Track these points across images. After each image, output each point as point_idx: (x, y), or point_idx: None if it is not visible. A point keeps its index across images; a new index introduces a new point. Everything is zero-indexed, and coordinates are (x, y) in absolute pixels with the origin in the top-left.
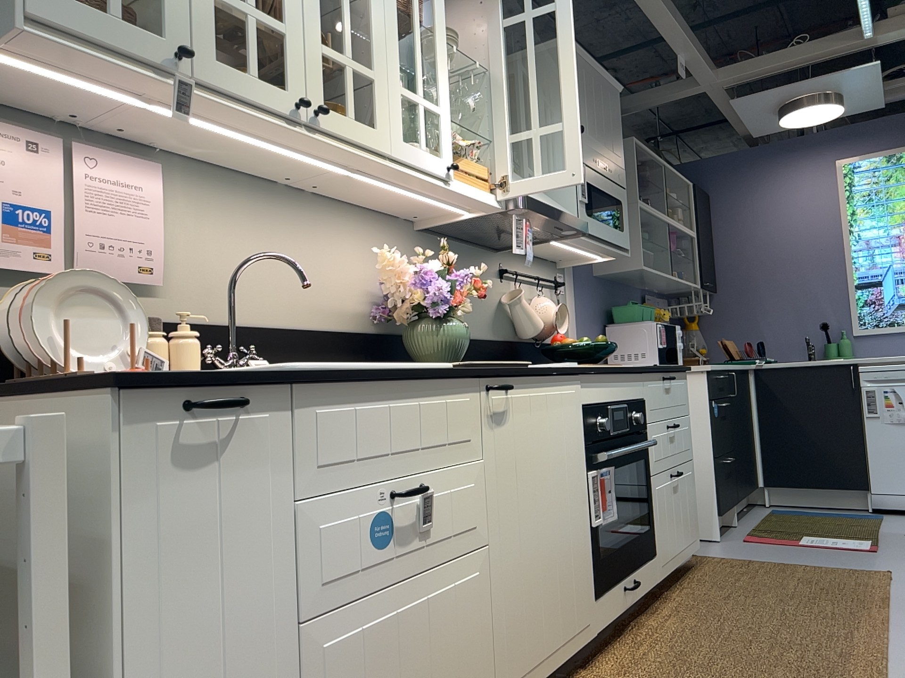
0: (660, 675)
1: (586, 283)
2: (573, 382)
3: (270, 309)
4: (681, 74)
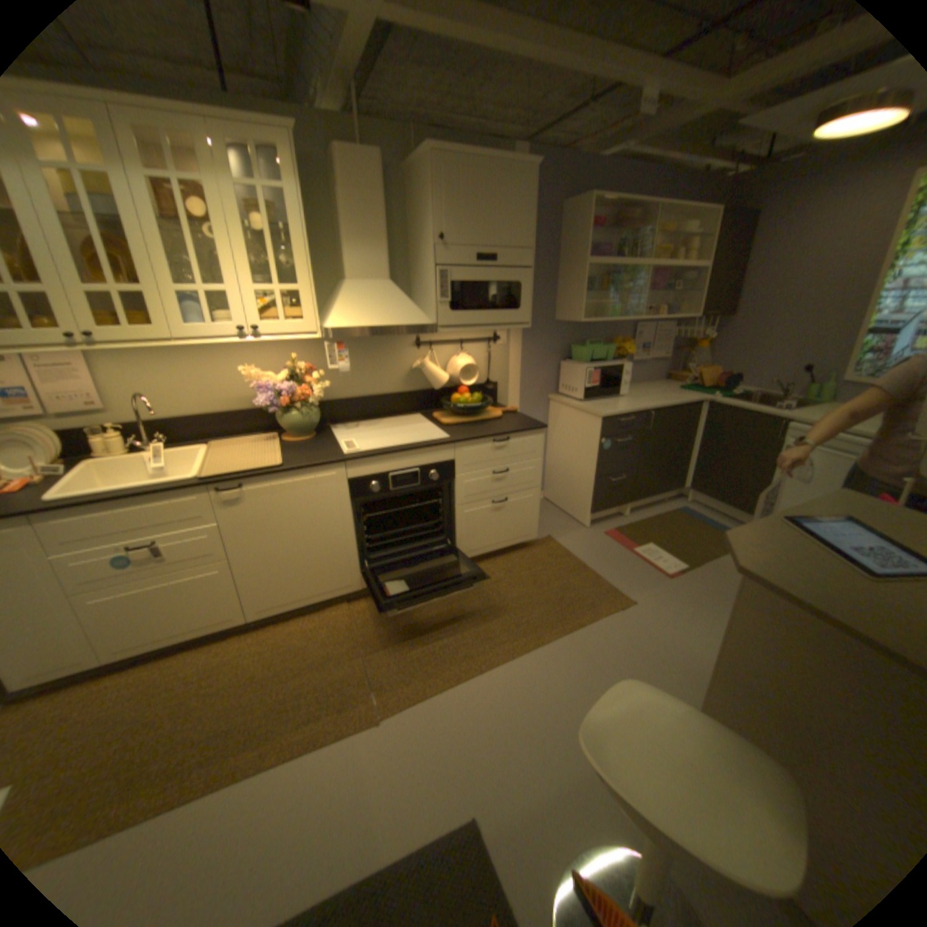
0: (371, 623)
1: (538, 330)
2: (331, 469)
3: (187, 406)
4: (643, 112)
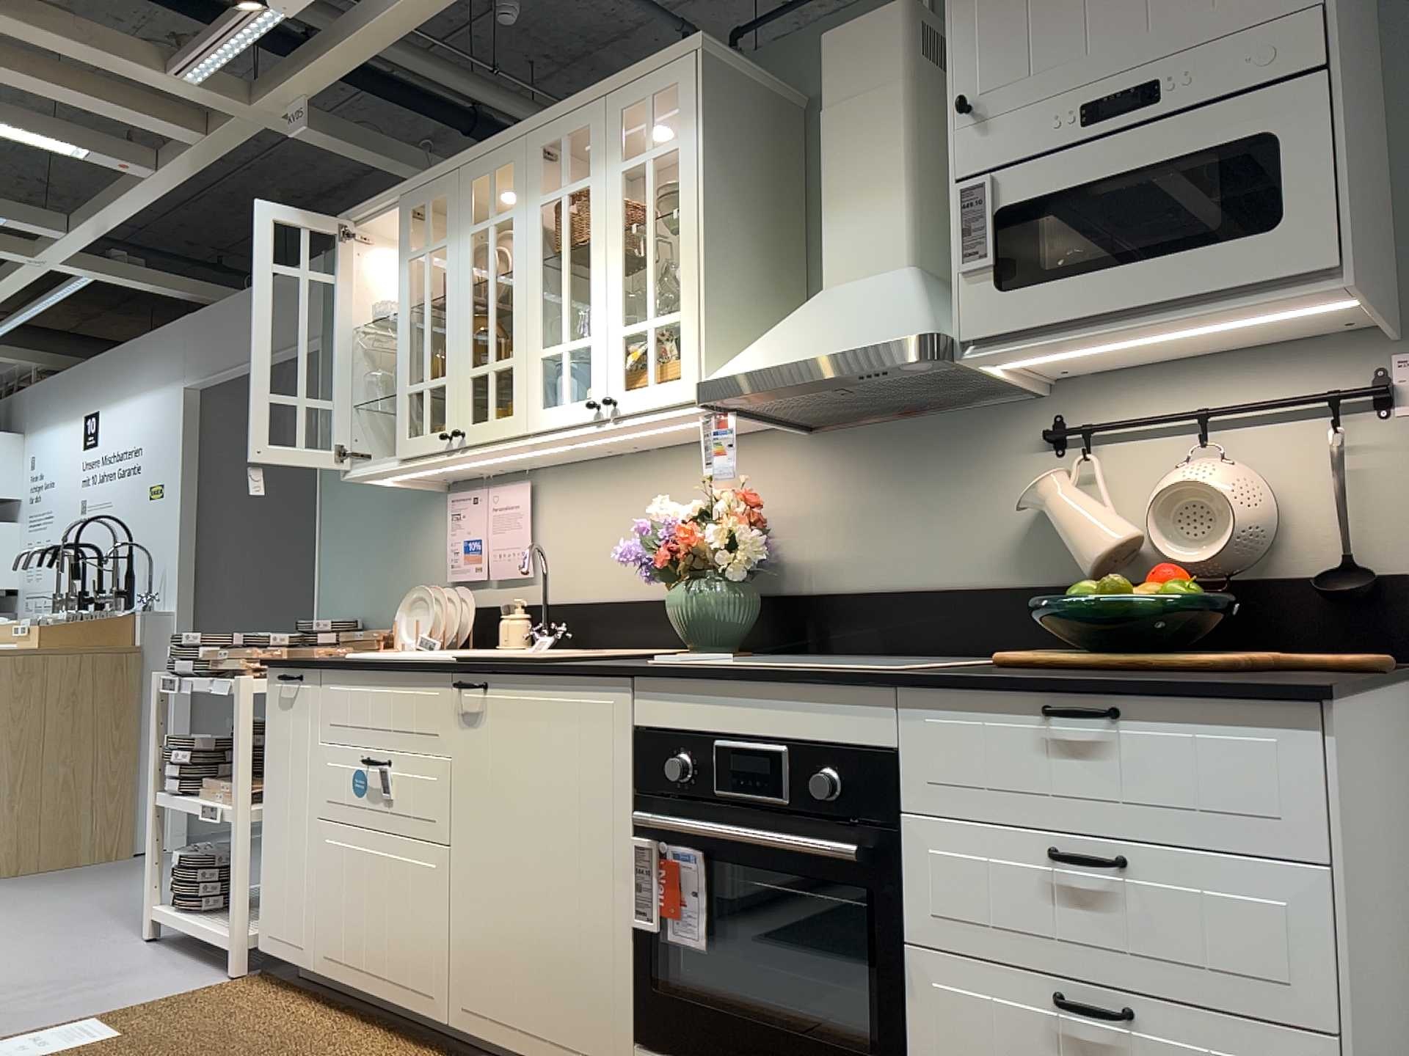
0: None
1: None
2: (606, 688)
3: (611, 583)
4: None
